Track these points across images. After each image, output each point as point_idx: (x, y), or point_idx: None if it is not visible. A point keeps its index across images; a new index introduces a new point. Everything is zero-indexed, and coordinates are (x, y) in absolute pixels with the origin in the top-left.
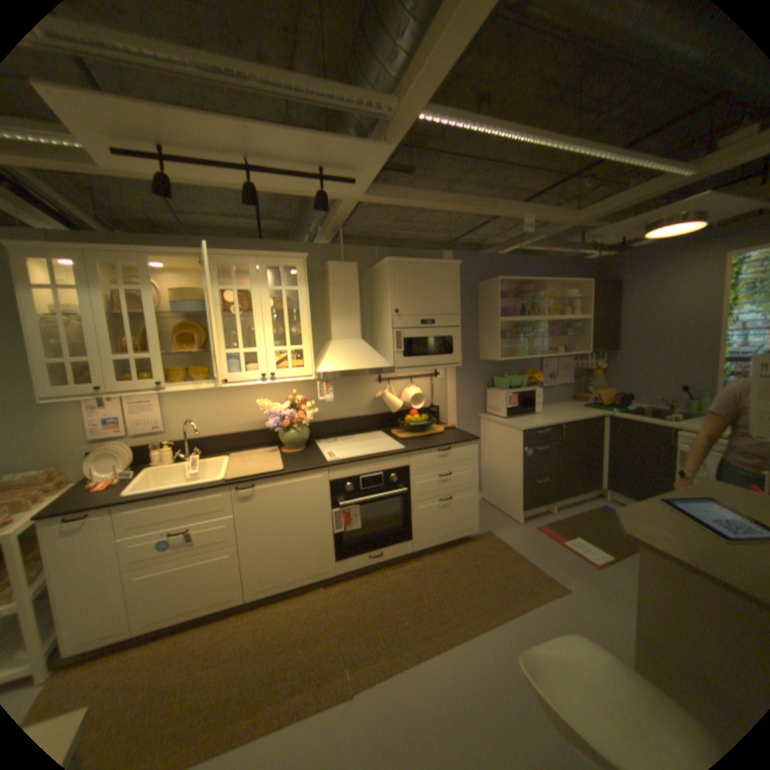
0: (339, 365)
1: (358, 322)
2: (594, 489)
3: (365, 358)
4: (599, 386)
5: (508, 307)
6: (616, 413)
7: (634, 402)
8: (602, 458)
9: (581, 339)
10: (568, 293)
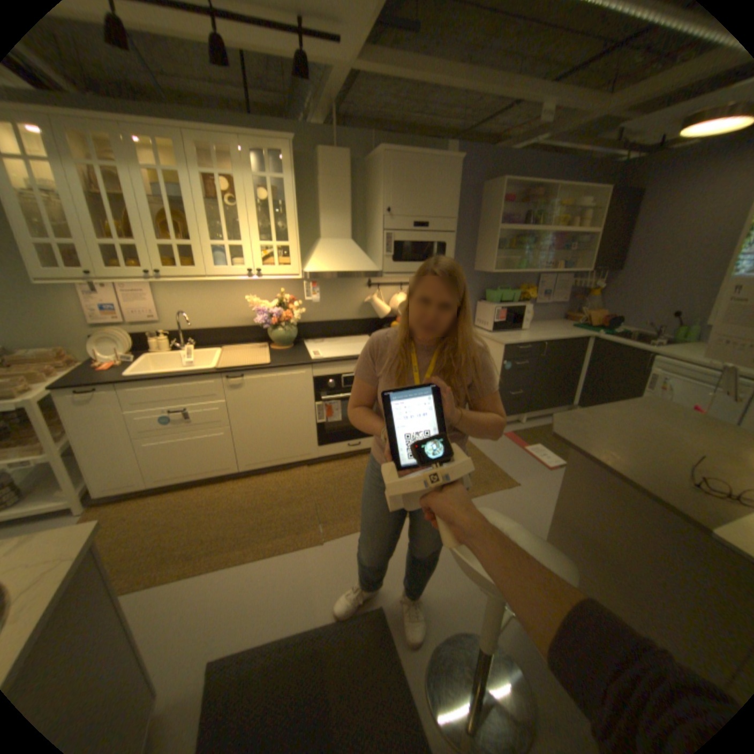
0: (326, 266)
1: (348, 220)
2: (565, 404)
3: (354, 260)
4: (593, 307)
5: (513, 213)
6: (602, 334)
7: (624, 325)
8: (579, 376)
9: (585, 255)
10: (581, 200)
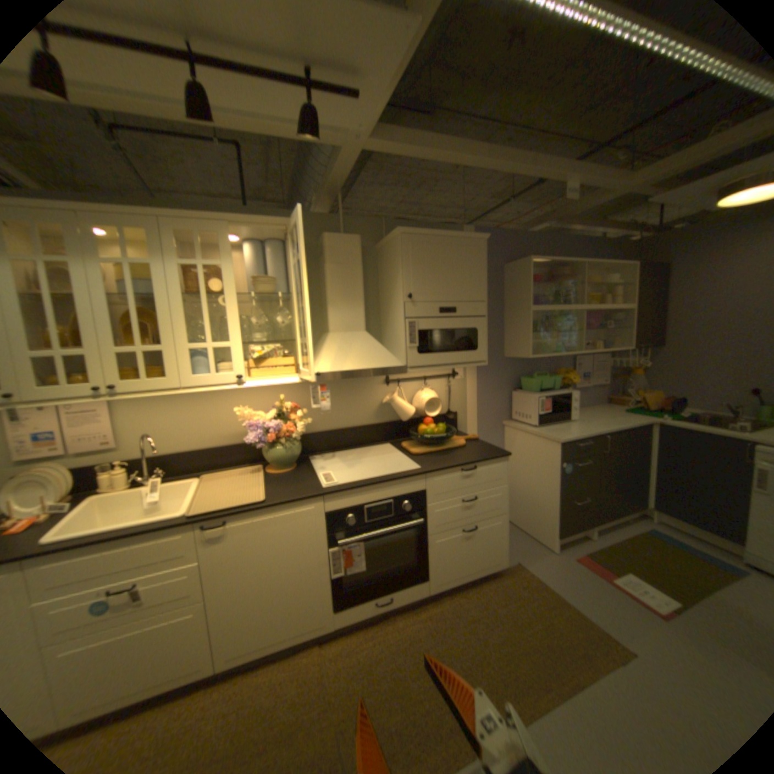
0: (337, 363)
1: (360, 310)
2: (639, 510)
3: (370, 355)
4: (638, 388)
5: (539, 294)
6: (667, 420)
7: (684, 407)
8: (649, 473)
9: (621, 333)
10: (607, 278)
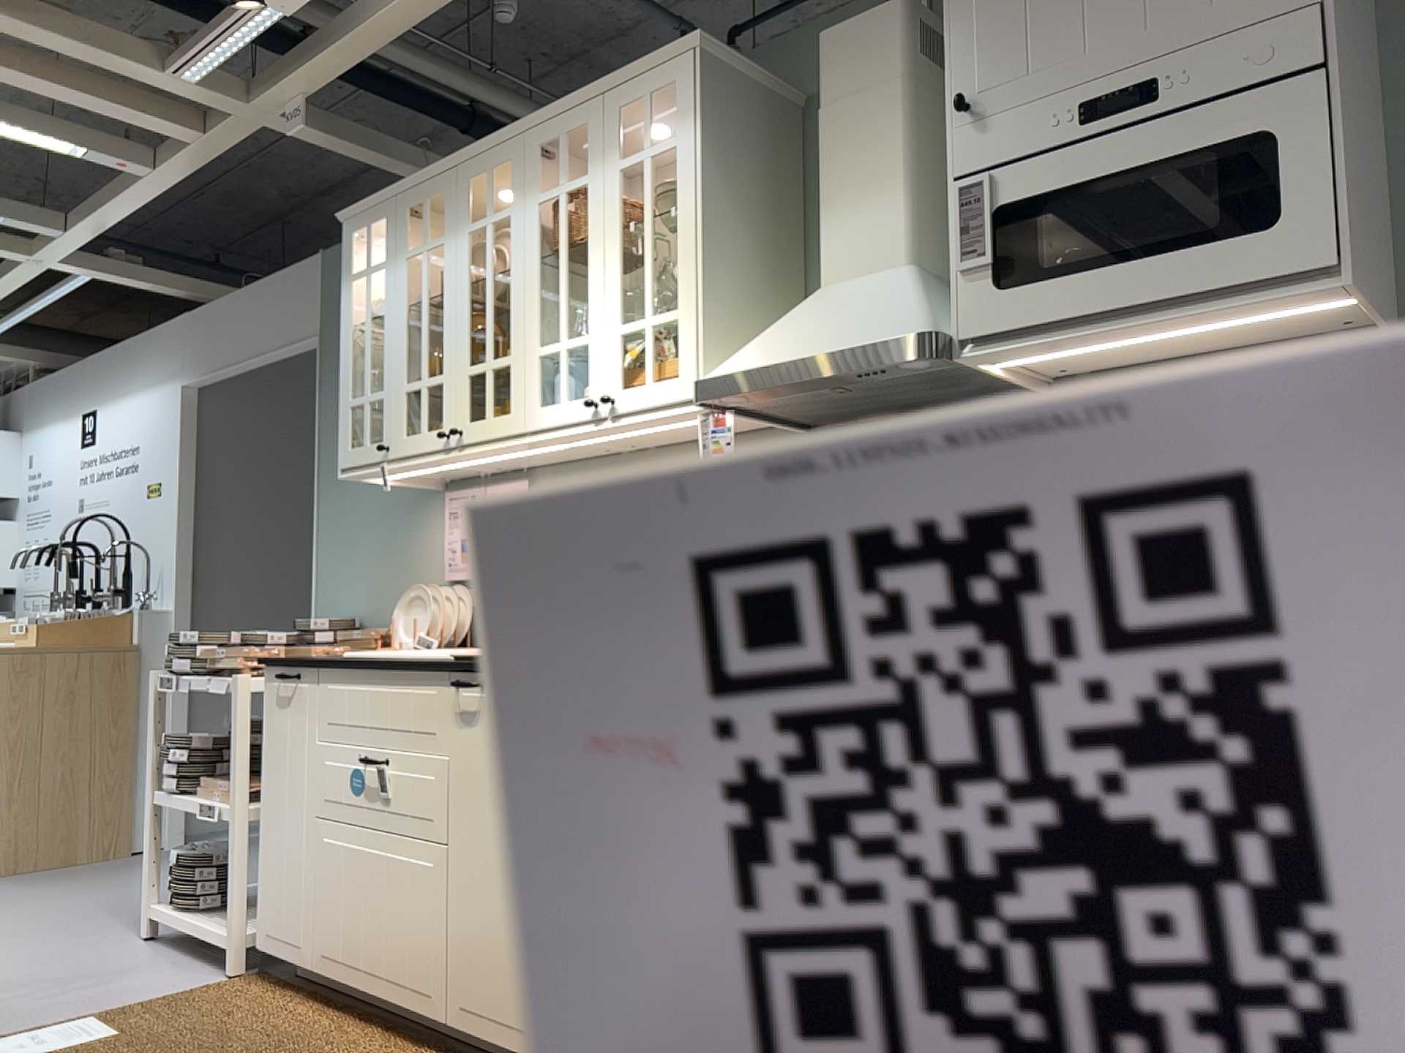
0: (764, 352)
1: (895, 205)
2: None
3: (859, 320)
4: None
5: None
6: None
7: None
8: None
9: None
10: None
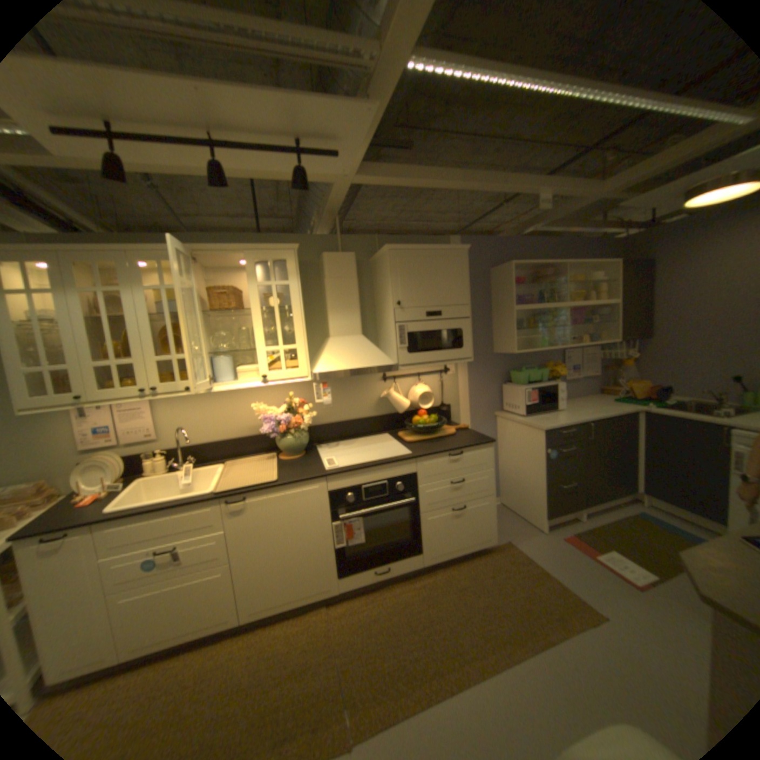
0: (338, 364)
1: (358, 317)
2: (629, 494)
3: (367, 356)
4: (630, 378)
5: (525, 294)
6: (653, 408)
7: (673, 395)
8: (638, 458)
9: (609, 327)
10: (592, 276)
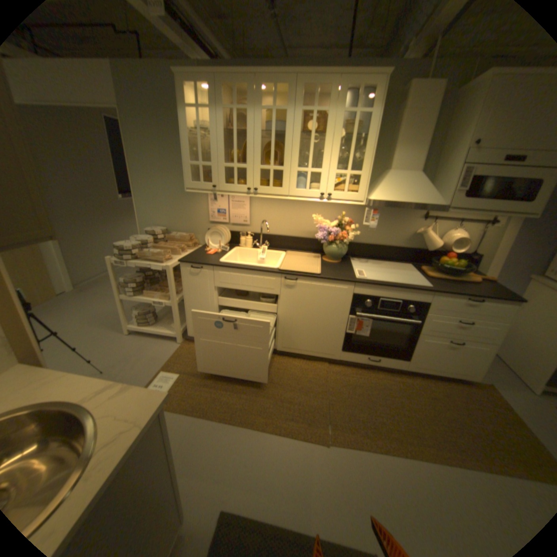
0: (391, 195)
1: (424, 152)
2: None
3: (421, 192)
4: None
5: None
6: None
7: None
8: None
9: None
10: None
